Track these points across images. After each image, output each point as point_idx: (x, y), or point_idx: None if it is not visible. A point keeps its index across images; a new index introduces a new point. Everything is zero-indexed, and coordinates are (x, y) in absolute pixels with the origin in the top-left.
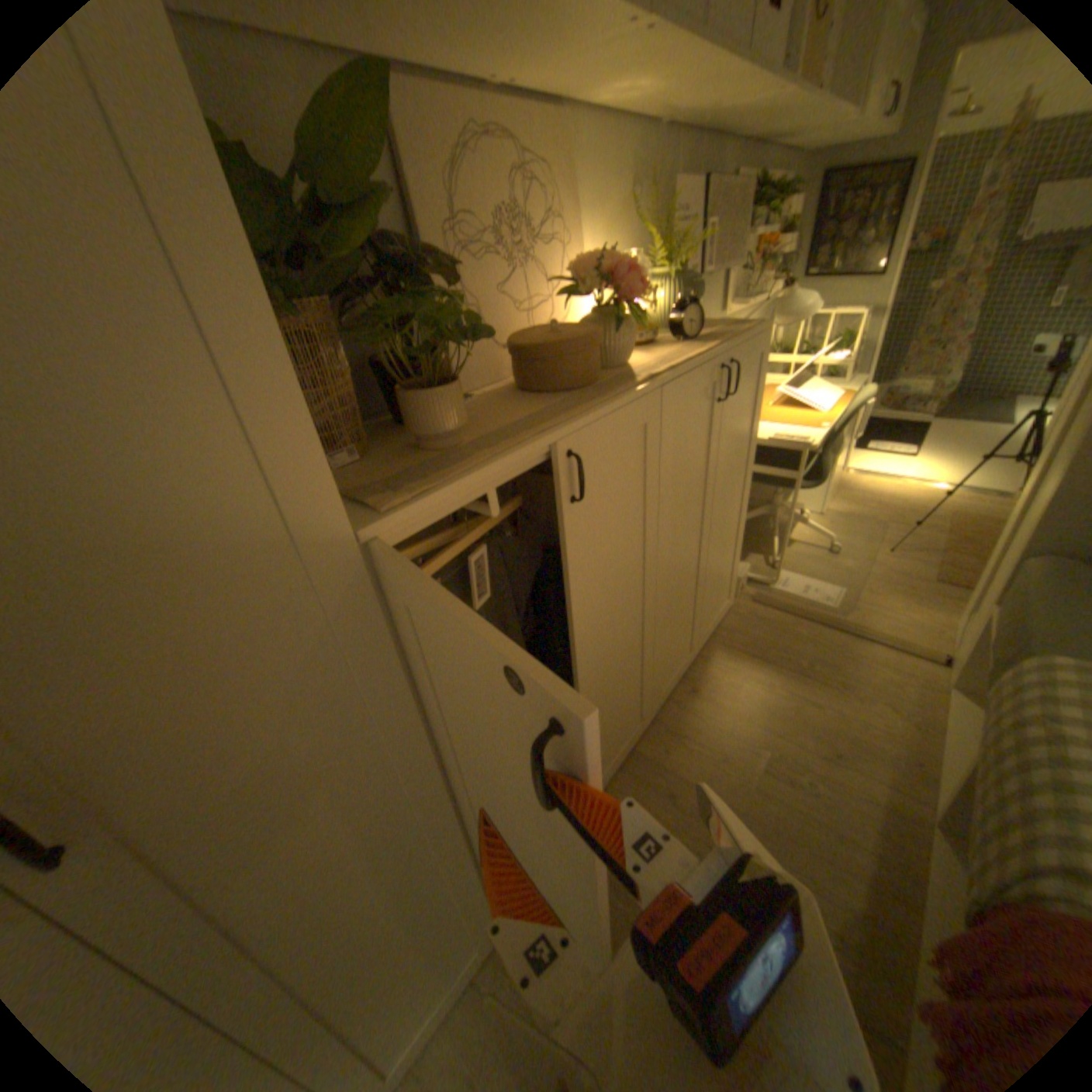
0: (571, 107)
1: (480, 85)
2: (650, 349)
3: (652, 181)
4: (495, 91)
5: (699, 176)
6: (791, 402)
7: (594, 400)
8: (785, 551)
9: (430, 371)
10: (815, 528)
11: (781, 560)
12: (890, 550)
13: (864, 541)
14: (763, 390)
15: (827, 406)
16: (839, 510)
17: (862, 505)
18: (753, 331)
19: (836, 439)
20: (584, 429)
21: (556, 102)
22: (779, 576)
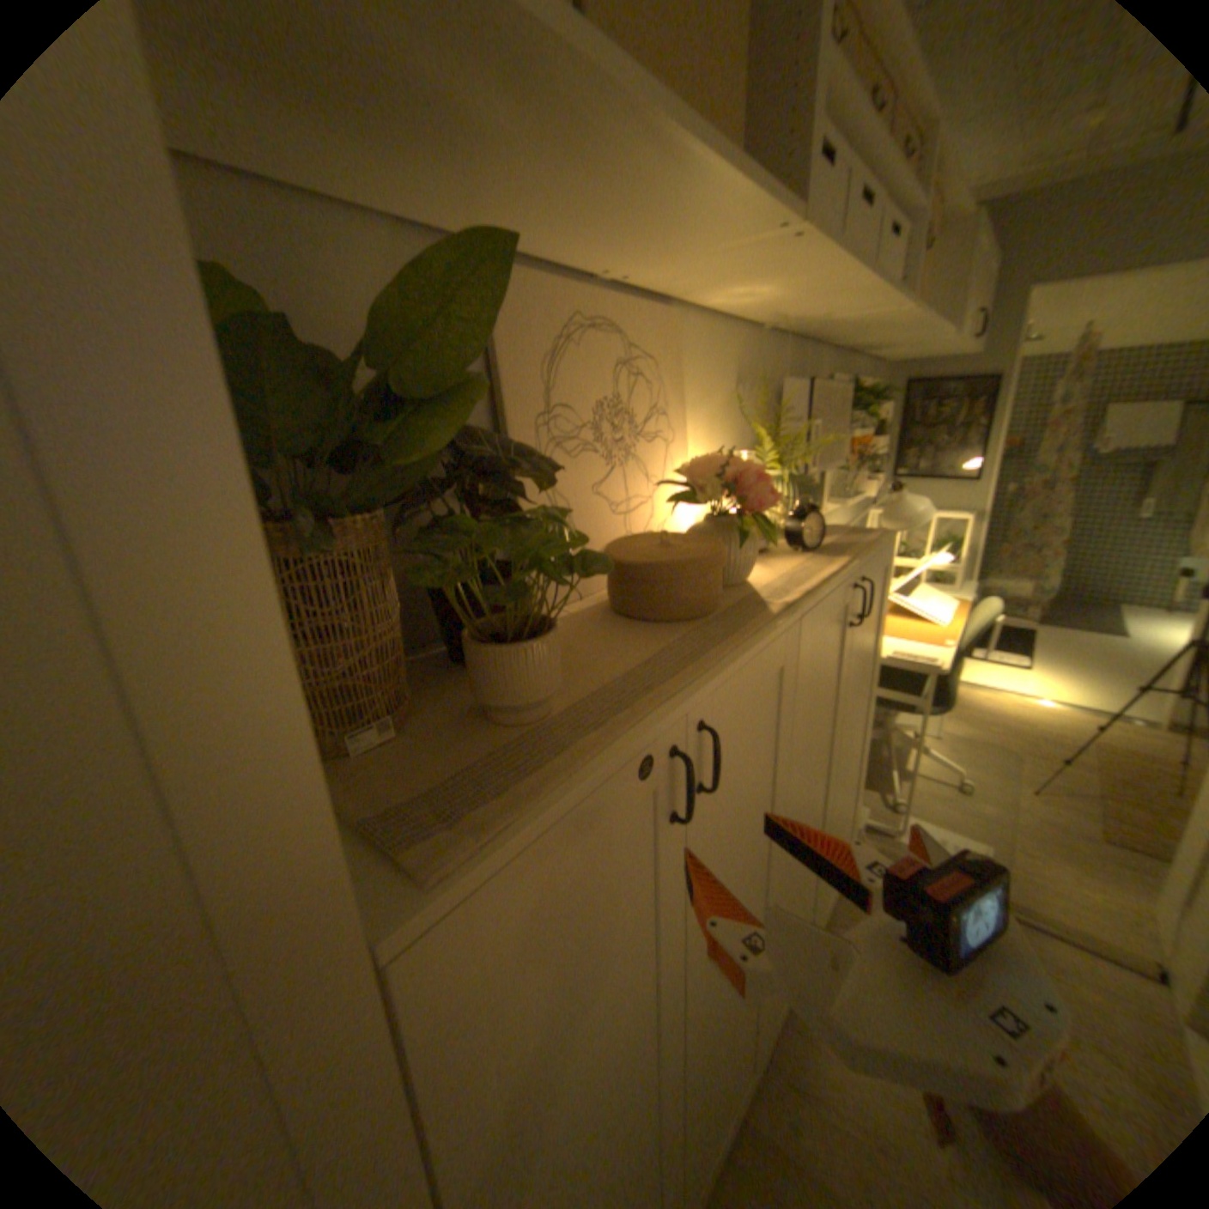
0: (679, 307)
1: (588, 279)
2: (765, 560)
3: (753, 382)
4: (604, 286)
5: (797, 378)
6: (898, 611)
7: (726, 642)
8: (912, 794)
9: (515, 611)
10: (938, 759)
11: (907, 806)
12: (1032, 792)
13: (998, 777)
14: (885, 605)
15: (943, 618)
16: (957, 734)
17: (983, 729)
18: (880, 543)
19: (961, 659)
20: (719, 687)
21: (664, 301)
22: (906, 826)
